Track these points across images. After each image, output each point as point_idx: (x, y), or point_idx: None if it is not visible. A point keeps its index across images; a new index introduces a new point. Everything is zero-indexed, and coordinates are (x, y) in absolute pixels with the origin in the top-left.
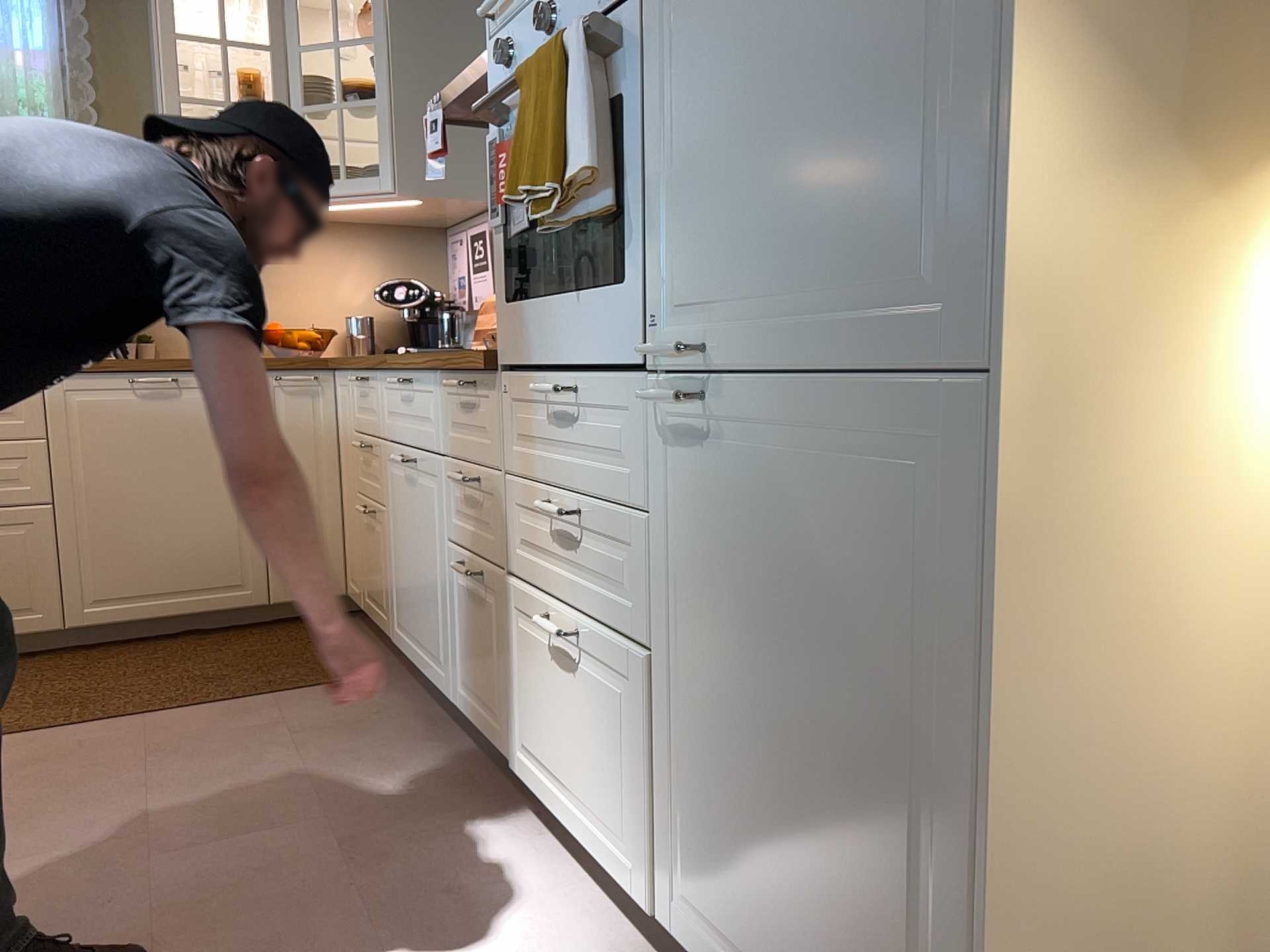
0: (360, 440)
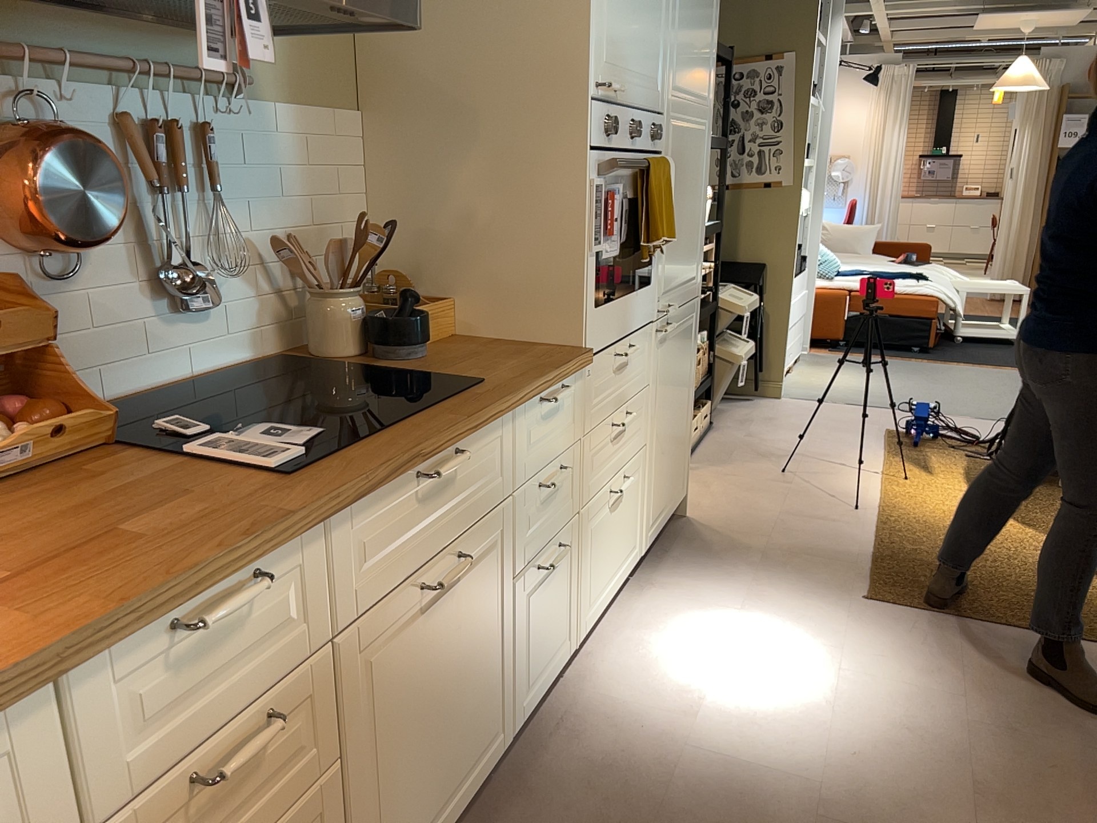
0: (158, 801)
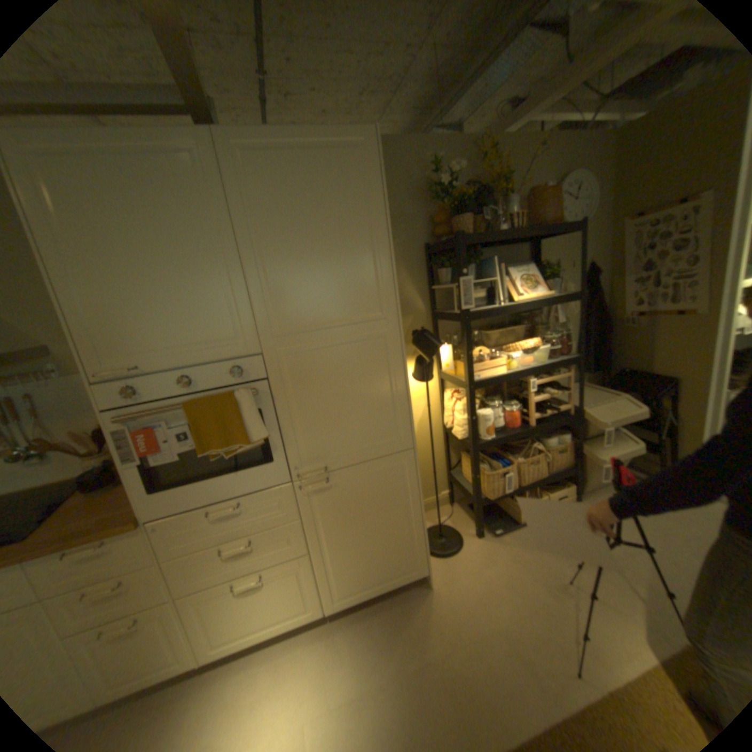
0: None
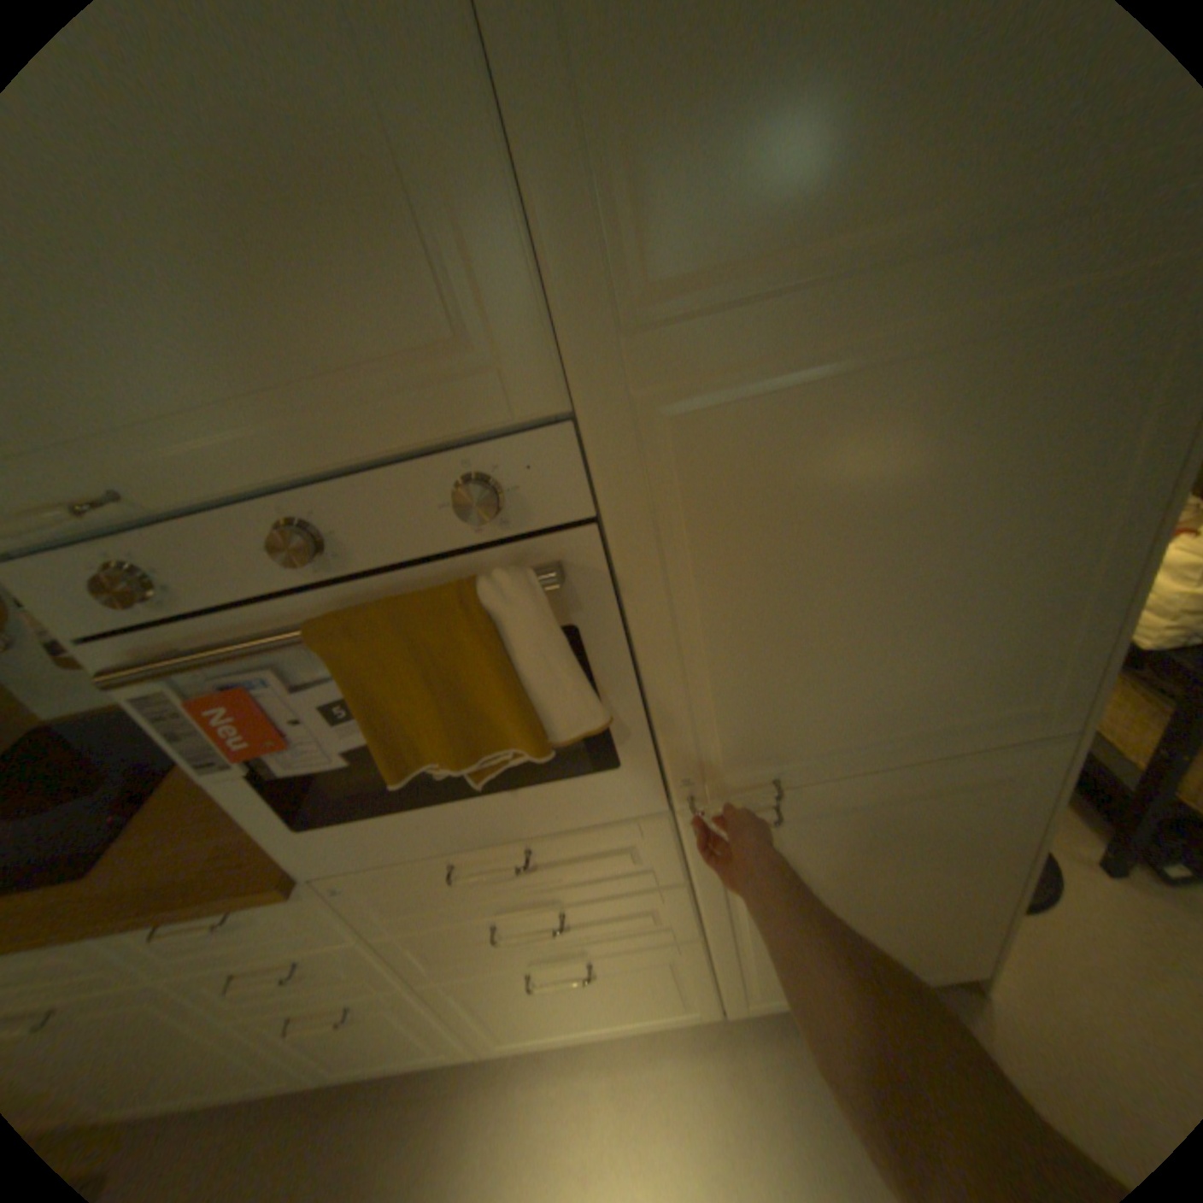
0: None
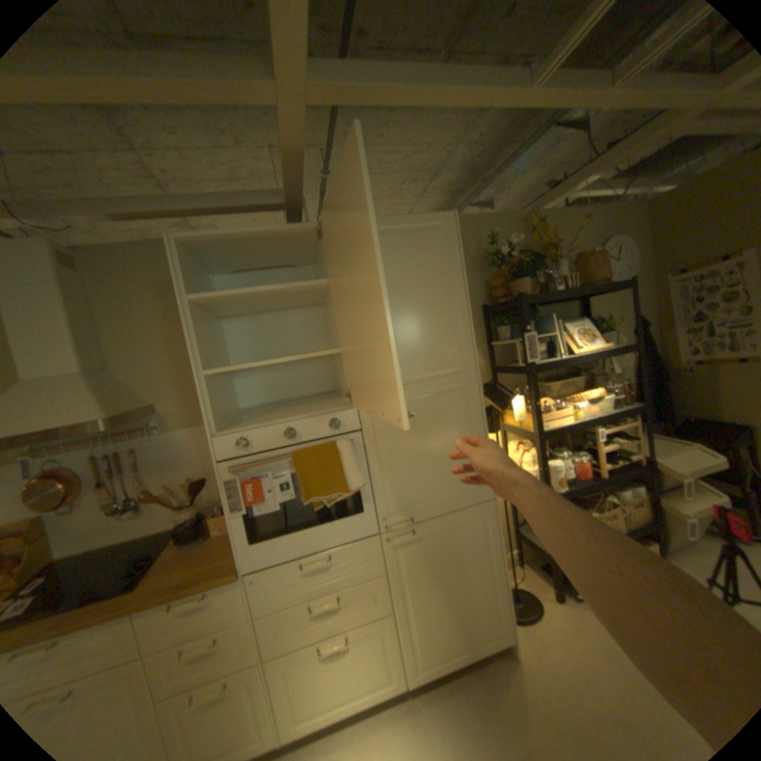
0: None
